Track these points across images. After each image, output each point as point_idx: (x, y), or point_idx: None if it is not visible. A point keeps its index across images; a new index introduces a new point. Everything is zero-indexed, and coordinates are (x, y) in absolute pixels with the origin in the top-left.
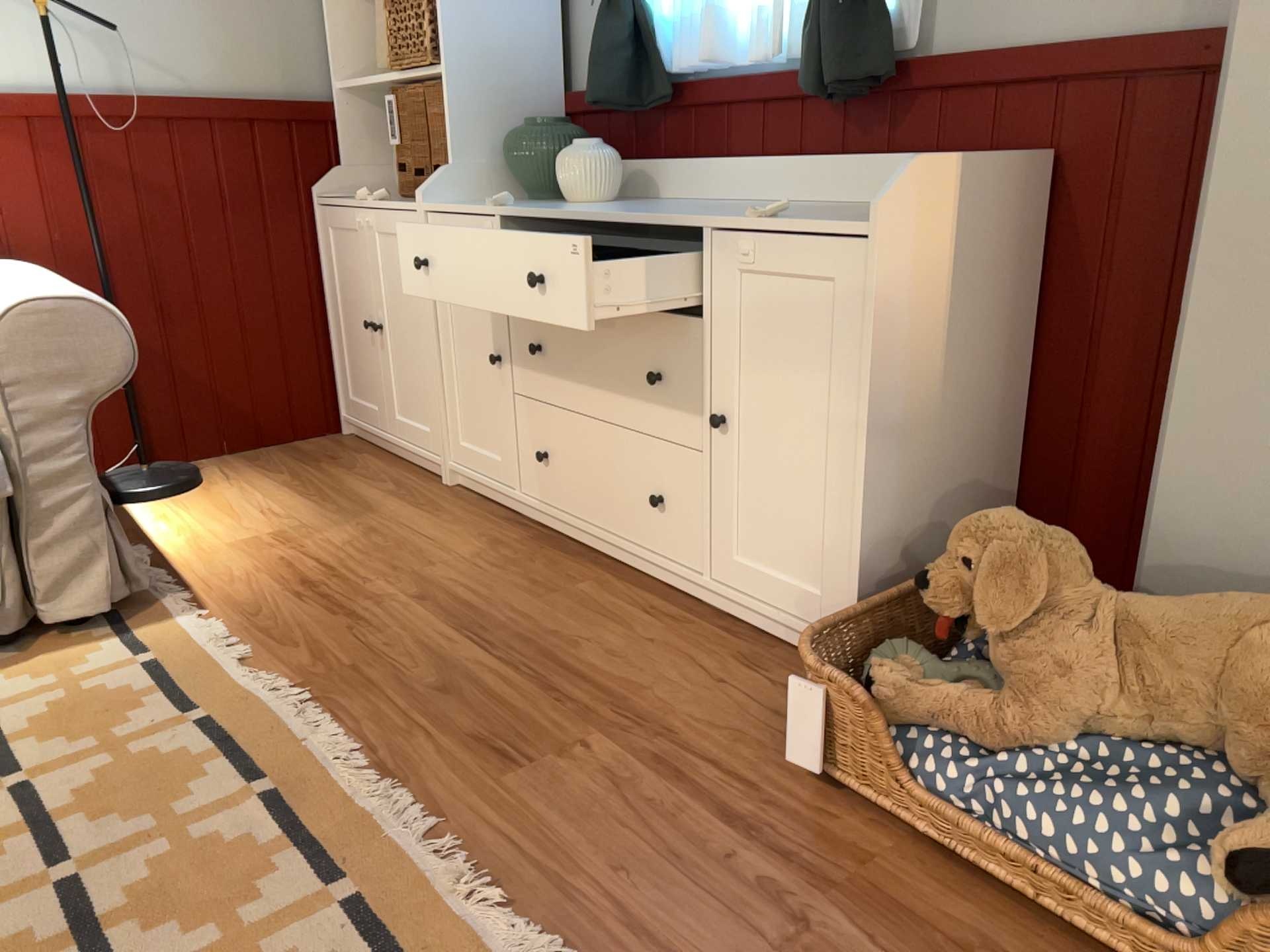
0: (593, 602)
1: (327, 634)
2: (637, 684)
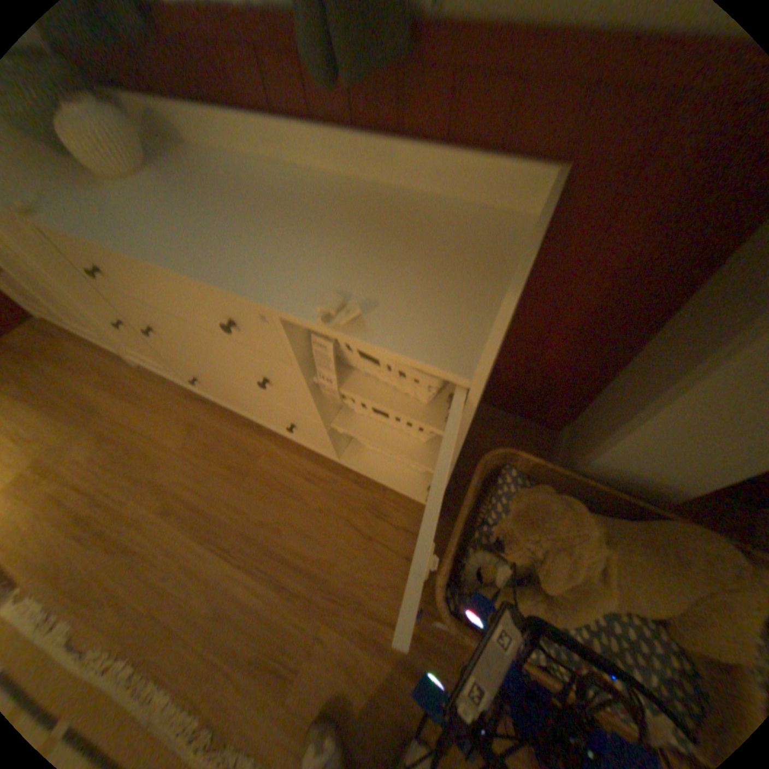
0: (273, 477)
1: (117, 581)
2: (327, 560)
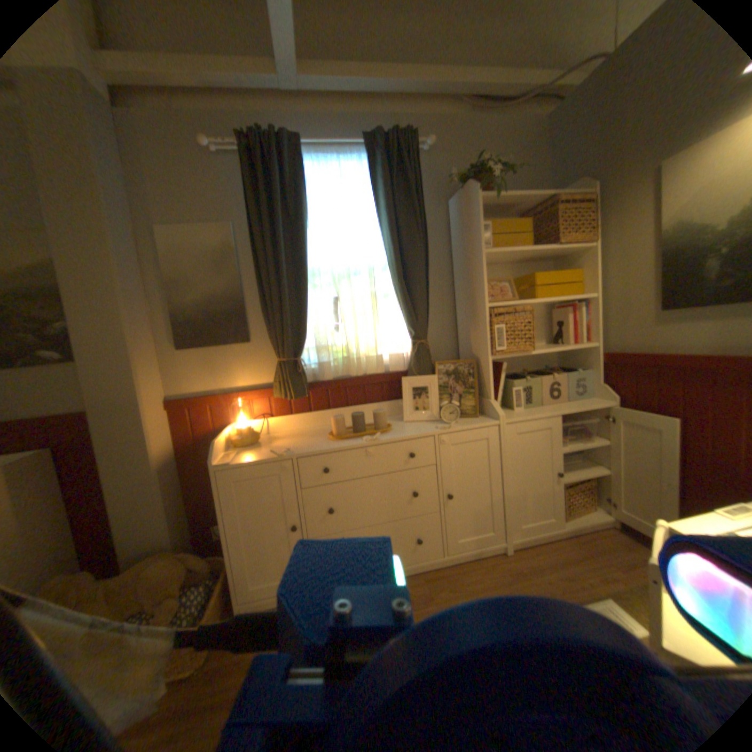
0: None
1: None
2: None
